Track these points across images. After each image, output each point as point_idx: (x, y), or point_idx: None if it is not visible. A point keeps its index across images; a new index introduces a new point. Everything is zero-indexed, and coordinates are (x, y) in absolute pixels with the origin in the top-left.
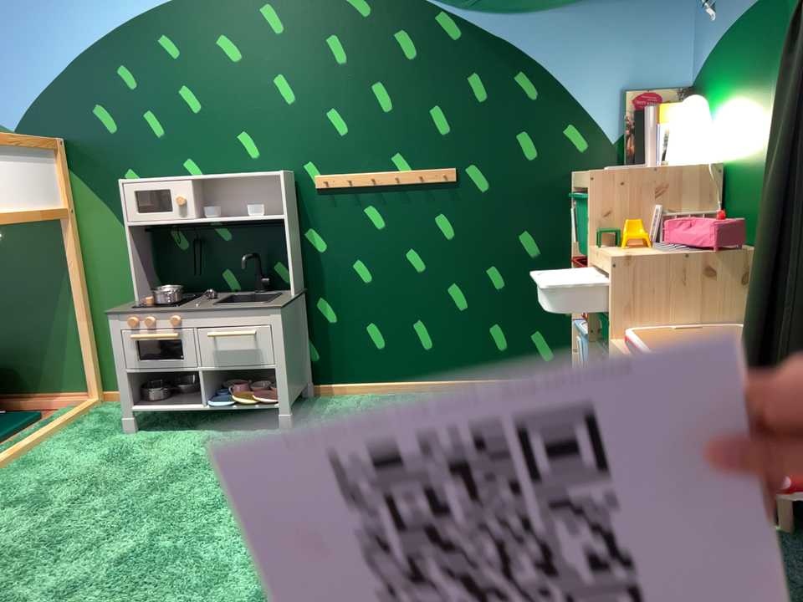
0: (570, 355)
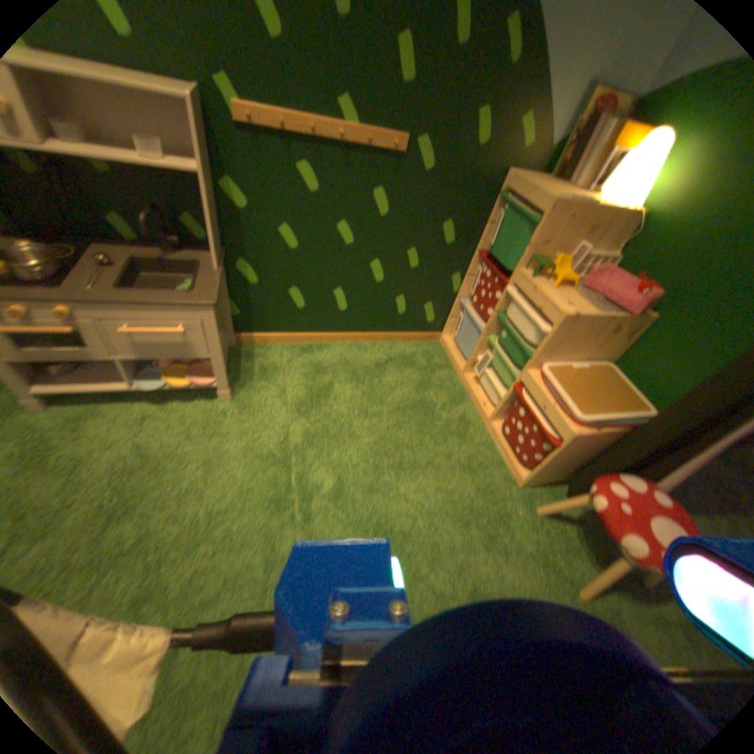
0: (444, 317)
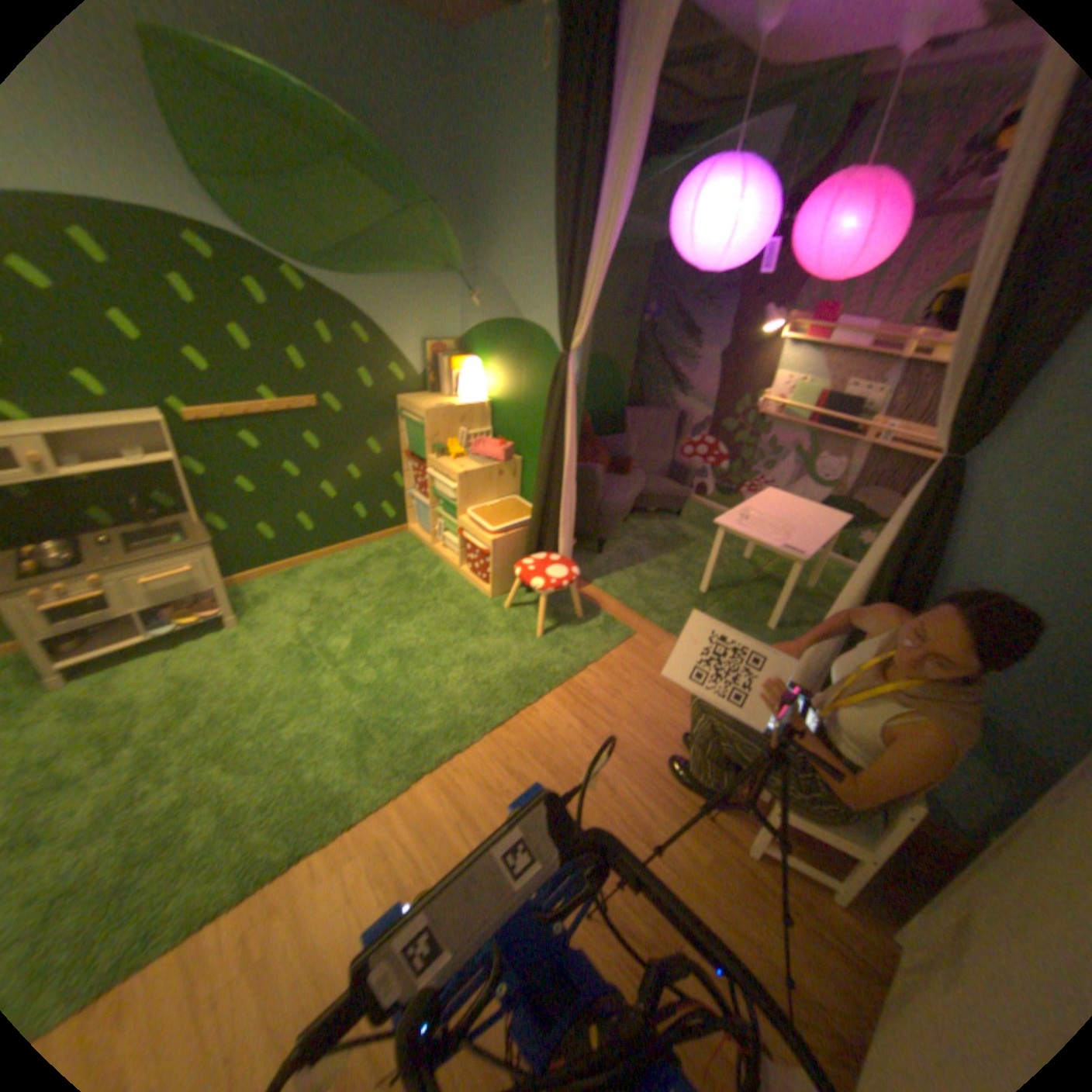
0: (405, 513)
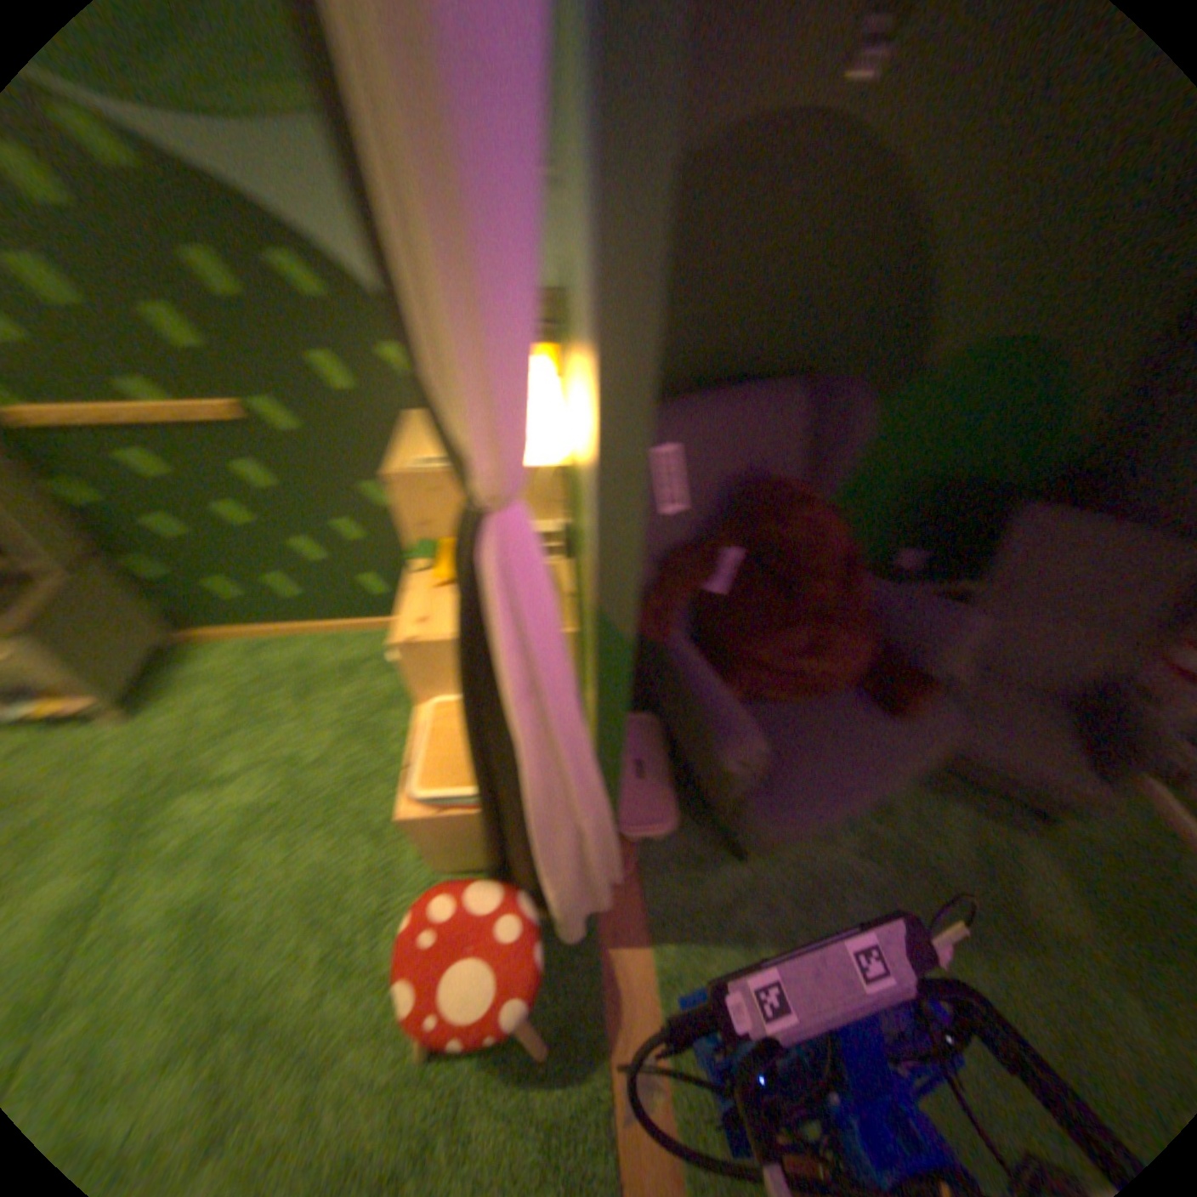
0: None
